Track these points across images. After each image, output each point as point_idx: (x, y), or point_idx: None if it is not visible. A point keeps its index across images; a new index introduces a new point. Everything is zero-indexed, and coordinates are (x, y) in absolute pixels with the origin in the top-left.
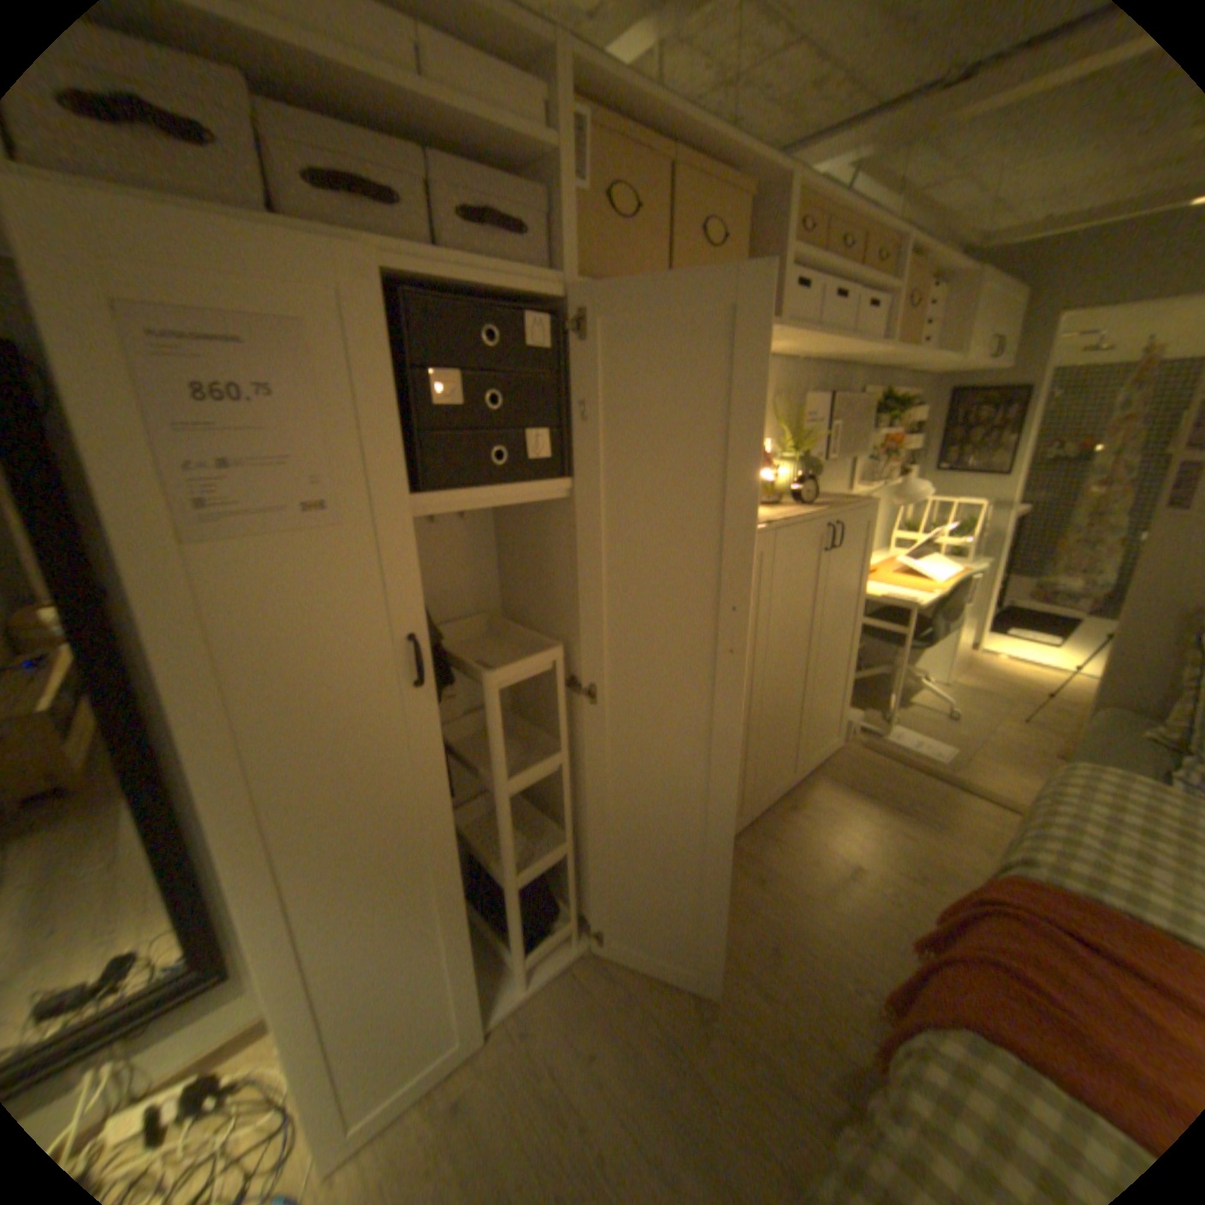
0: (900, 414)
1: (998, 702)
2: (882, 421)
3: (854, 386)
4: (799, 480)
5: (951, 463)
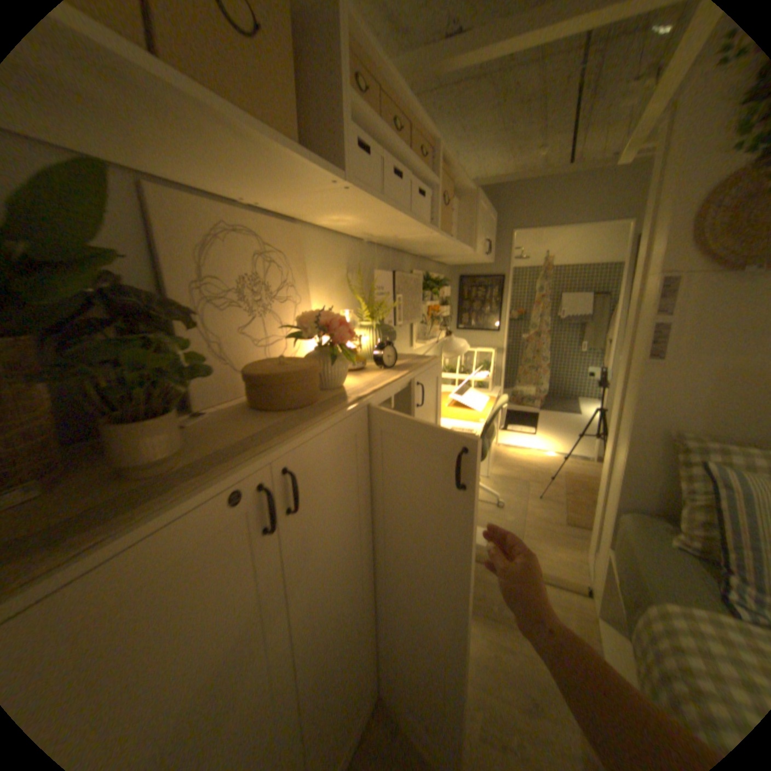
0: (434, 290)
1: (519, 484)
2: (425, 295)
3: (405, 268)
4: (379, 344)
5: (465, 323)
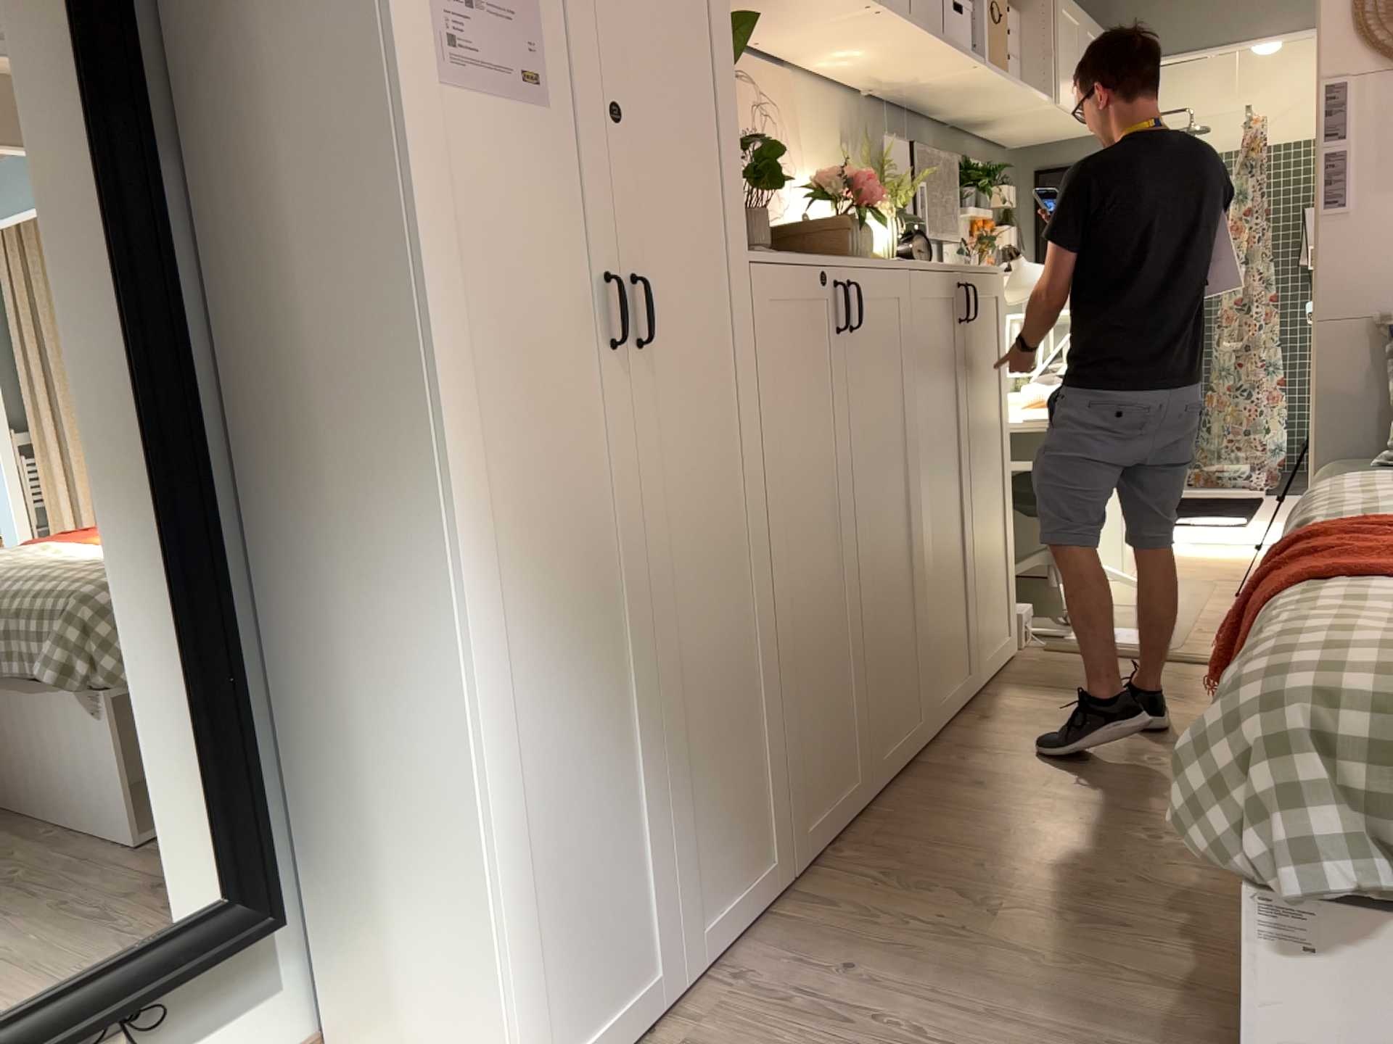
0: (982, 197)
1: (1195, 584)
2: (963, 202)
3: (925, 148)
4: (905, 237)
5: None
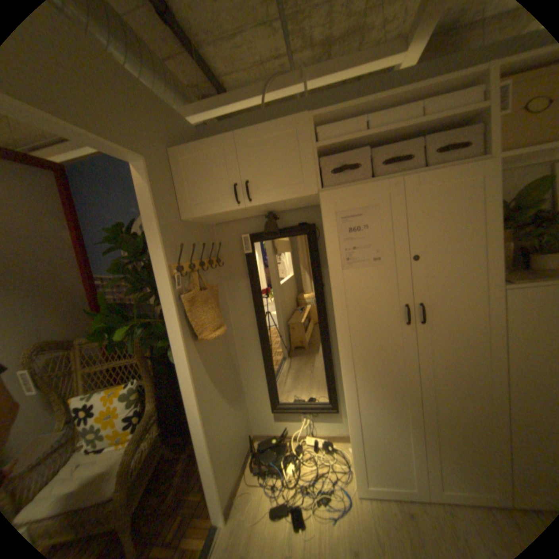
0: None
1: None
2: None
3: None
4: None
5: None
